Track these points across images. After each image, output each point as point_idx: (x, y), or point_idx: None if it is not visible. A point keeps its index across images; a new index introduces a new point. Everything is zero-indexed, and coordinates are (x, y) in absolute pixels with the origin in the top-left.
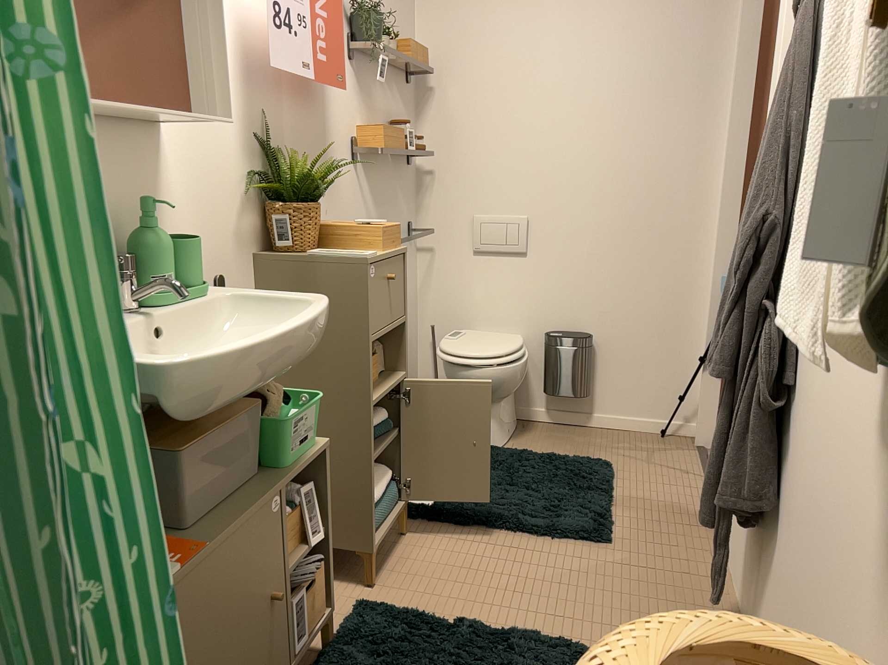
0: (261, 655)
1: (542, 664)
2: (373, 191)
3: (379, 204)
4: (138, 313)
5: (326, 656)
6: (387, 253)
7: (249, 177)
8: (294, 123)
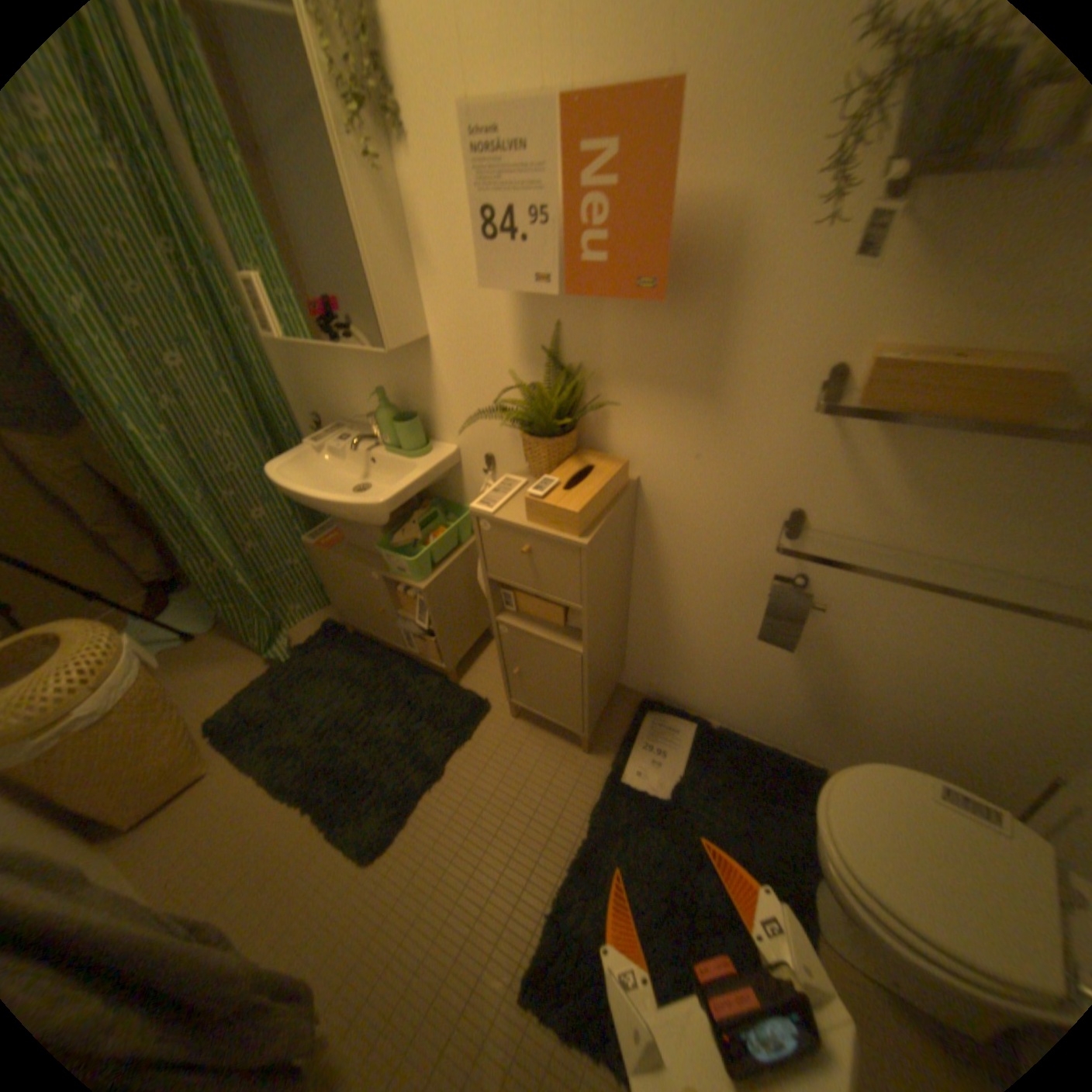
0: (376, 621)
1: (363, 808)
2: (912, 460)
3: (940, 488)
4: (369, 448)
5: (438, 679)
6: (523, 524)
7: (519, 385)
8: (616, 330)
